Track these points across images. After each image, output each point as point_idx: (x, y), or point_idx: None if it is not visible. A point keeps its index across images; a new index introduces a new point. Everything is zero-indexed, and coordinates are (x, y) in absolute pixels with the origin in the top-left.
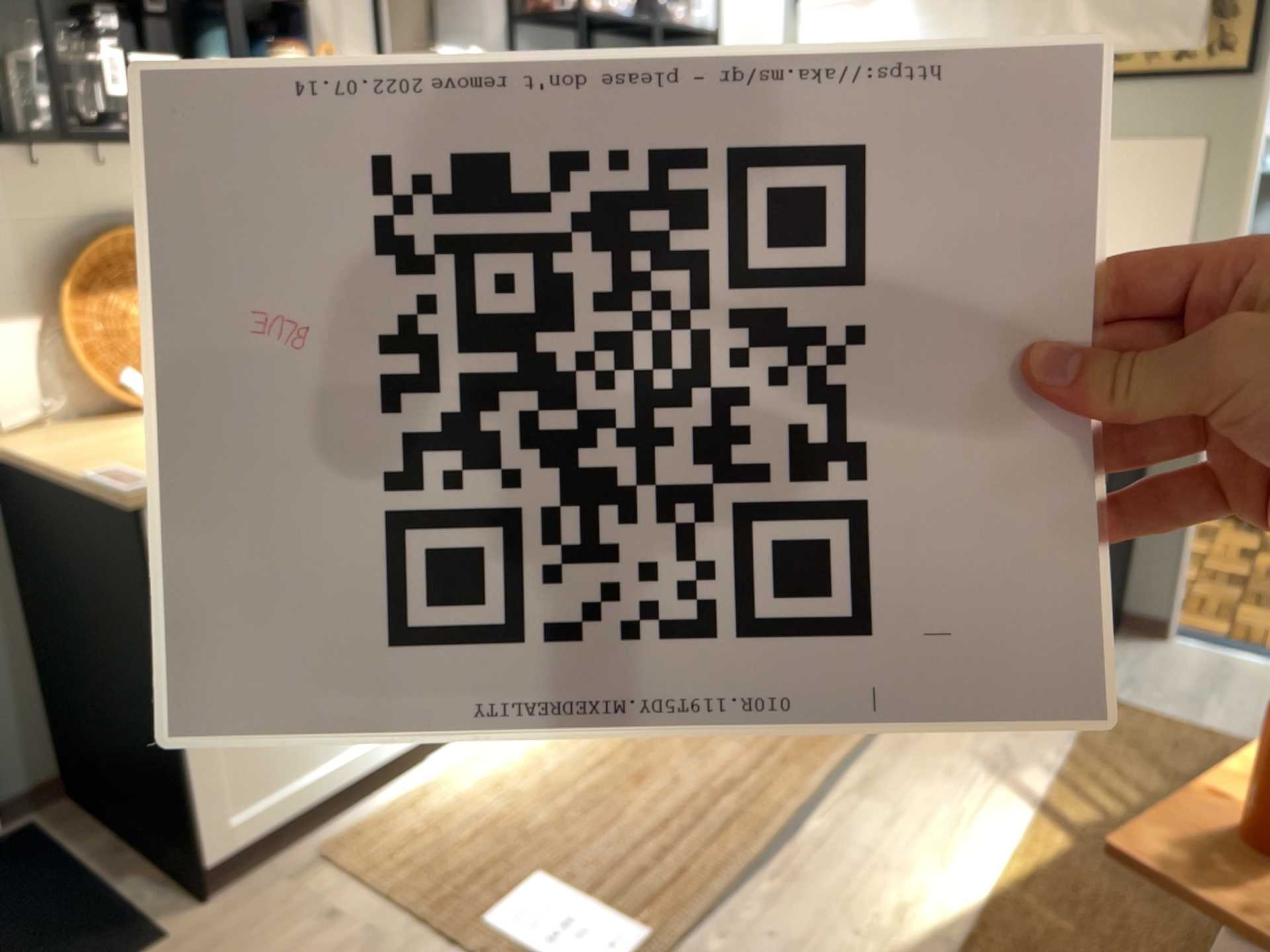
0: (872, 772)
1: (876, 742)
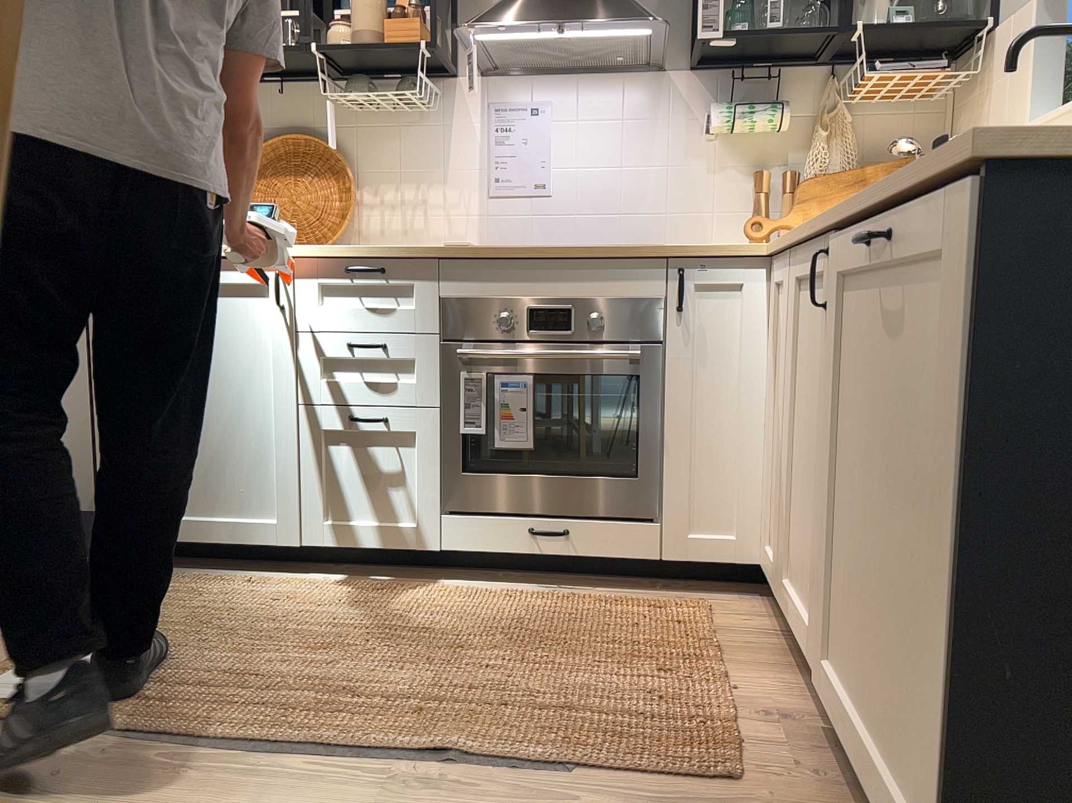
0: (456, 791)
1: (539, 778)
